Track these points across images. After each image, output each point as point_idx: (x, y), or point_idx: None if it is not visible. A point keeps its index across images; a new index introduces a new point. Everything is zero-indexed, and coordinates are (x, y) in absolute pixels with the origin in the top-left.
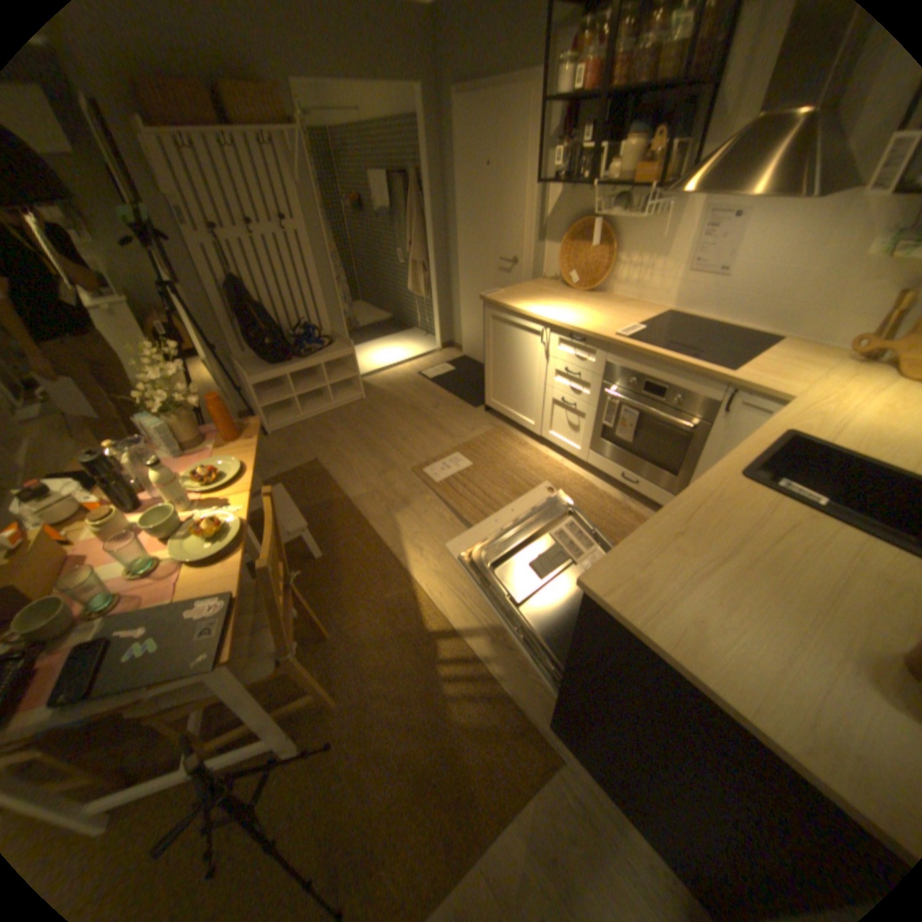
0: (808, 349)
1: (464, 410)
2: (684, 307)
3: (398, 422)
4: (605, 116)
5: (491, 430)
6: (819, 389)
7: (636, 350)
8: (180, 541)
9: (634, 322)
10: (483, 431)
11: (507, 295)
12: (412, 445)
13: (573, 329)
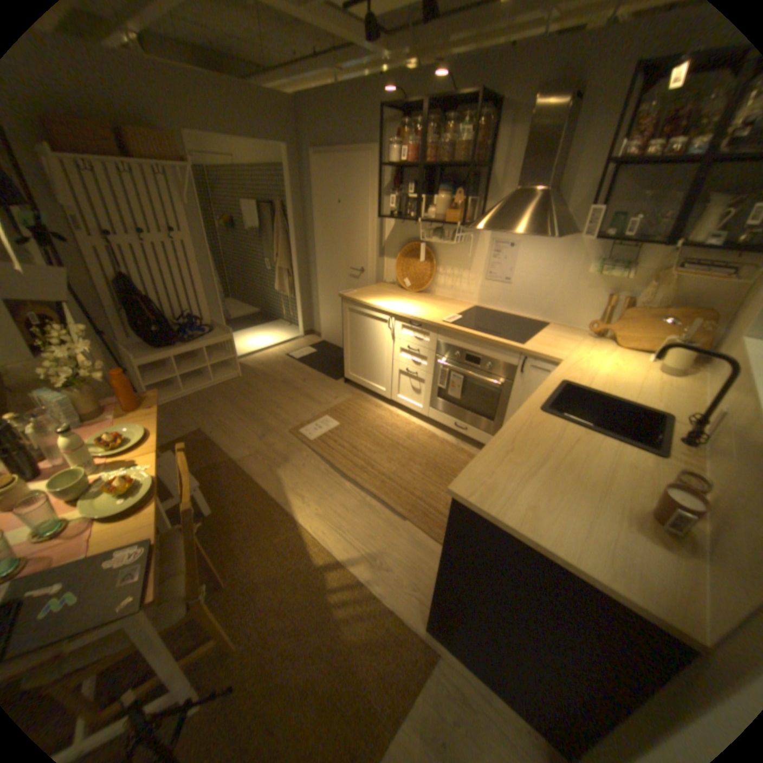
0: (564, 331)
1: (328, 382)
2: (484, 304)
3: (273, 394)
4: (422, 179)
5: (352, 396)
6: (576, 355)
7: (458, 332)
8: (93, 500)
9: (453, 313)
10: (345, 398)
11: (360, 294)
12: (287, 412)
13: (412, 318)
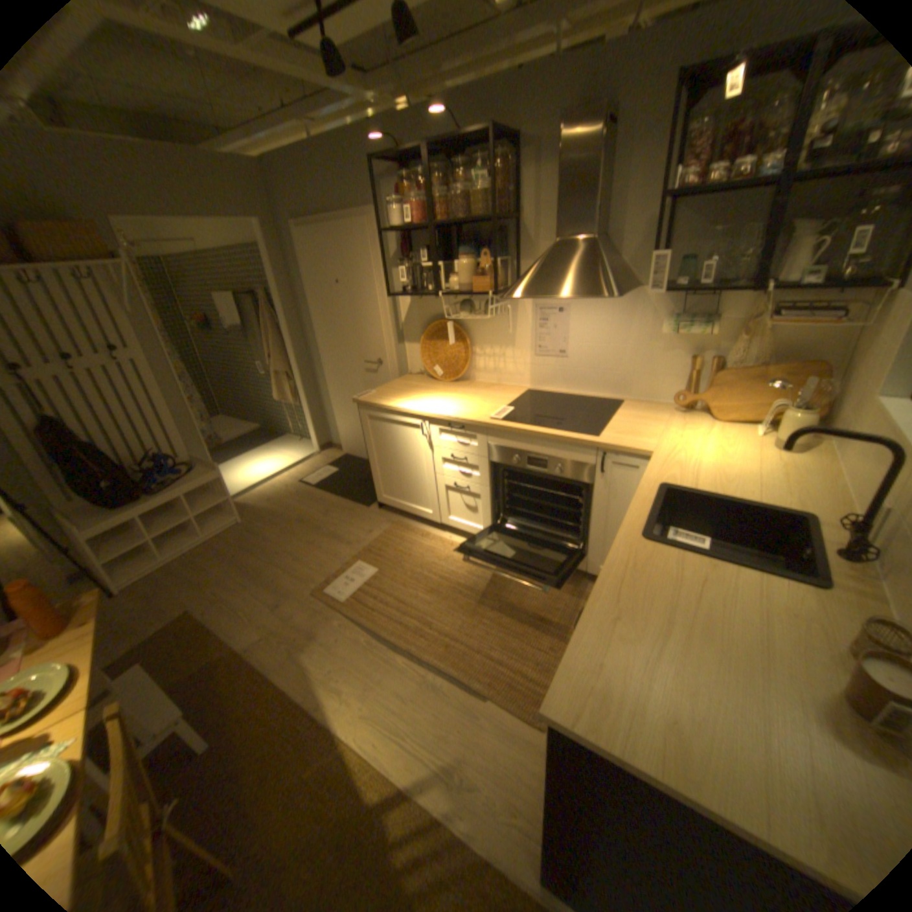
0: (644, 407)
1: (357, 511)
2: (539, 385)
3: (285, 541)
4: (435, 242)
5: (390, 526)
6: (666, 441)
7: (513, 430)
8: None
9: (502, 404)
10: (382, 530)
11: (380, 394)
12: (306, 564)
13: (451, 419)
